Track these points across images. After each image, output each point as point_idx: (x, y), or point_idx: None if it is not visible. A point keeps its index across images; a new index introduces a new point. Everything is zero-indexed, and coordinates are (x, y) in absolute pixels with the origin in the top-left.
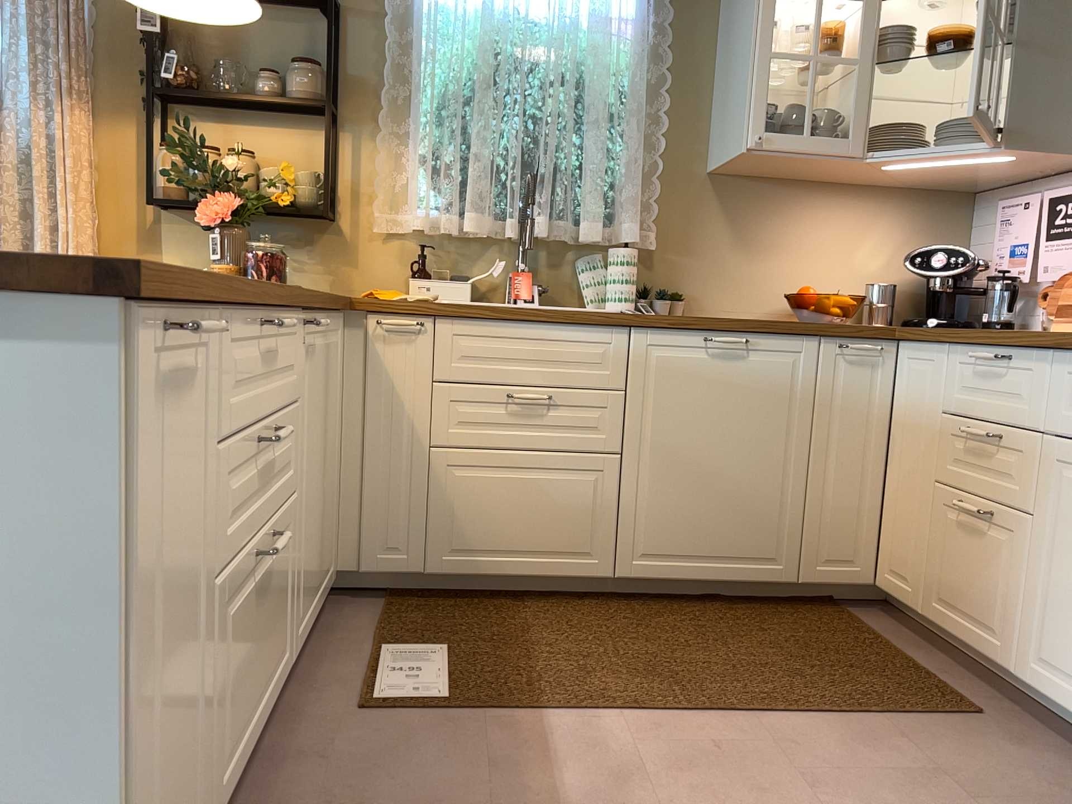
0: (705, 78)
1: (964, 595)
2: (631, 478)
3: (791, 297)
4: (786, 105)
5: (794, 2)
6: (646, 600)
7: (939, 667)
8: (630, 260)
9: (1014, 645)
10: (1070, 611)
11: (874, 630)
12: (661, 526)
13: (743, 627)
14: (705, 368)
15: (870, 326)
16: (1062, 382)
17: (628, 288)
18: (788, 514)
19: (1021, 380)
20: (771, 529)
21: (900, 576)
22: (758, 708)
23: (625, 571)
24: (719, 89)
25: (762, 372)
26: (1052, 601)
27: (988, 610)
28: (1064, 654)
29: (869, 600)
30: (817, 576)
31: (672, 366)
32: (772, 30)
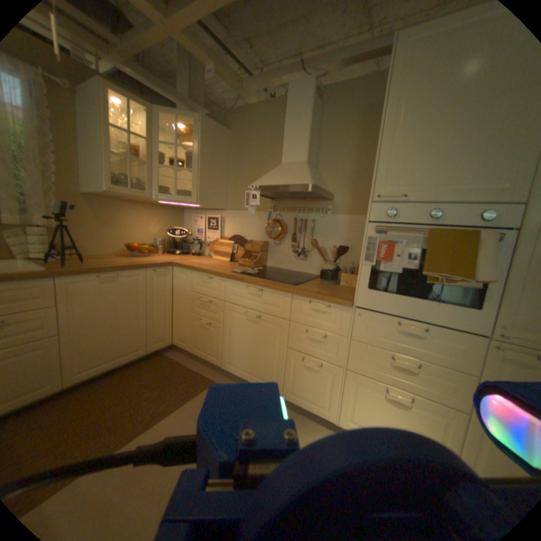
0: (70, 149)
1: (202, 346)
2: (64, 344)
3: (124, 245)
4: (113, 169)
5: (112, 126)
6: (80, 389)
7: (196, 368)
8: (40, 235)
9: (219, 359)
10: (234, 349)
11: (174, 361)
12: (83, 358)
13: (129, 383)
14: (97, 289)
15: (161, 261)
16: (227, 287)
17: (41, 248)
18: (140, 333)
19: (215, 285)
20: (134, 341)
21: (180, 341)
22: (148, 424)
23: (67, 384)
24: (80, 157)
25: (123, 285)
26: (229, 347)
27: (211, 350)
28: (234, 361)
29: (168, 347)
30: (152, 349)
31: (79, 292)
32: (104, 137)
